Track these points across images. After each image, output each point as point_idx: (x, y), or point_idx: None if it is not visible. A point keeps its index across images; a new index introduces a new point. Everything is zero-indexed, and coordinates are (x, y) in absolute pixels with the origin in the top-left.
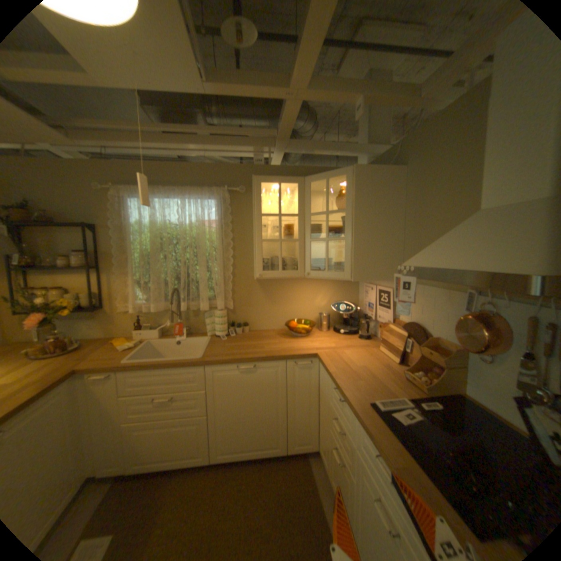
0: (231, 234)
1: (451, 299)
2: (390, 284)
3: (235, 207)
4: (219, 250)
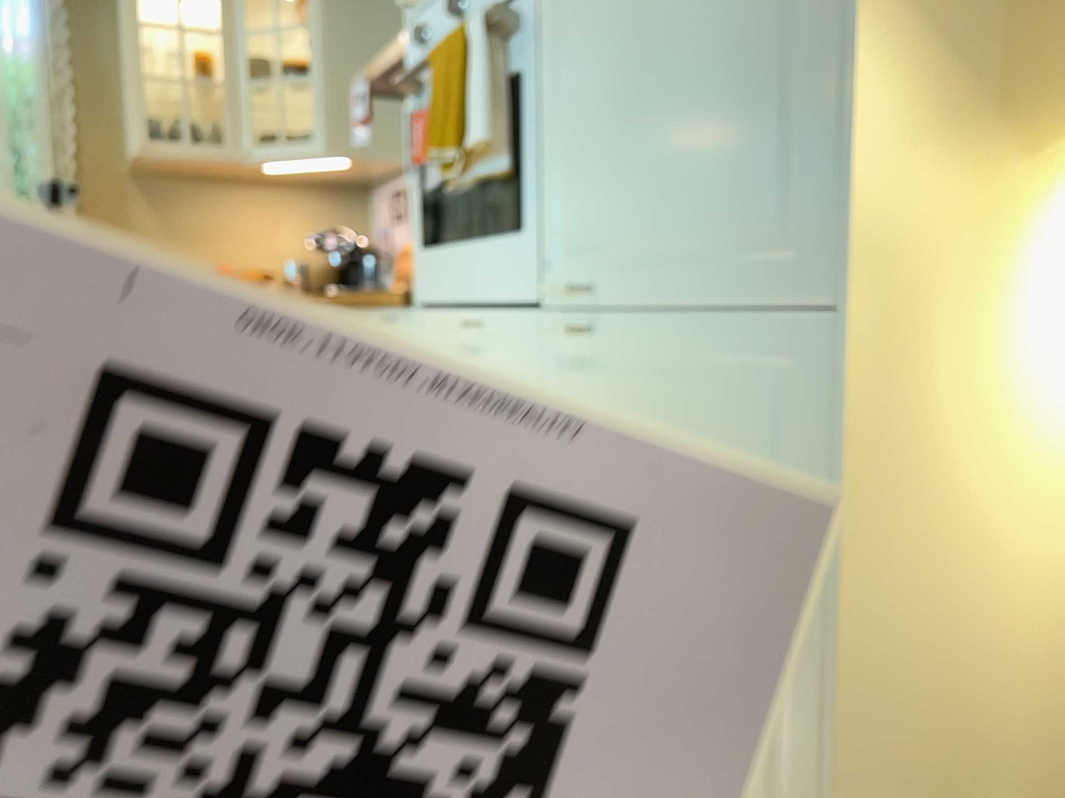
0: (65, 68)
1: None
2: None
3: (71, 8)
4: (36, 100)
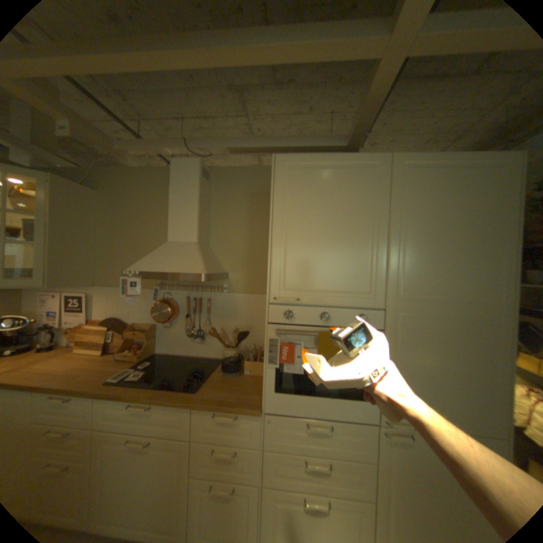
0: None
1: (141, 294)
2: (78, 290)
3: None
4: None
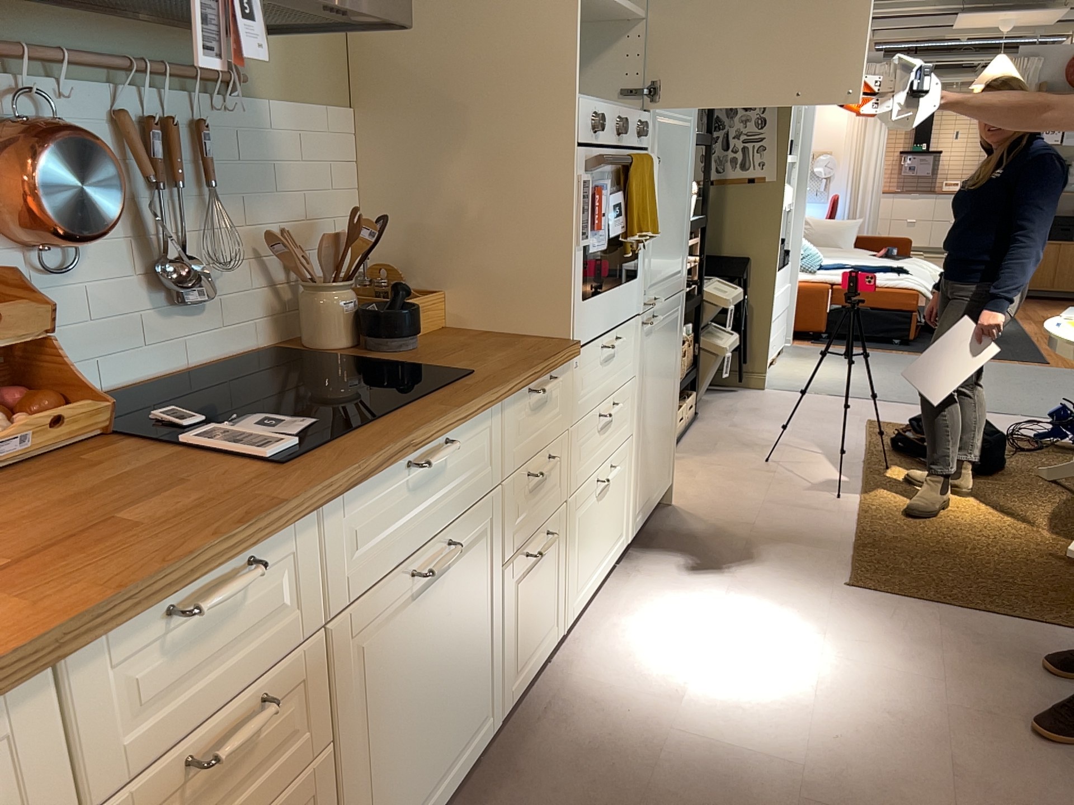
0: None
1: None
2: None
3: None
4: None
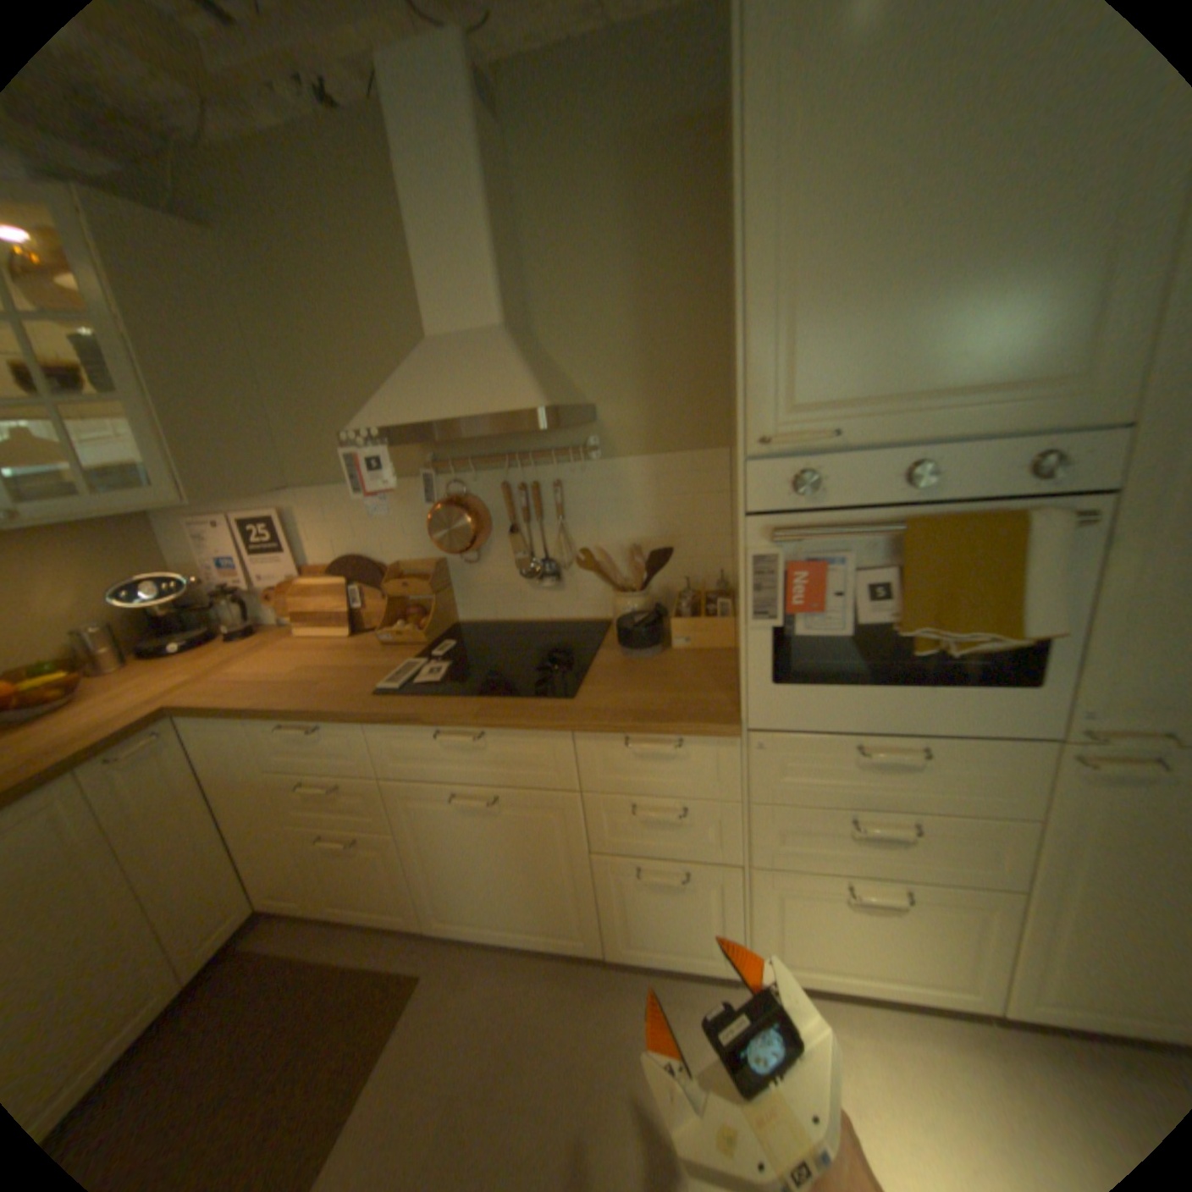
0: None
1: (397, 492)
2: (259, 501)
3: None
4: None
